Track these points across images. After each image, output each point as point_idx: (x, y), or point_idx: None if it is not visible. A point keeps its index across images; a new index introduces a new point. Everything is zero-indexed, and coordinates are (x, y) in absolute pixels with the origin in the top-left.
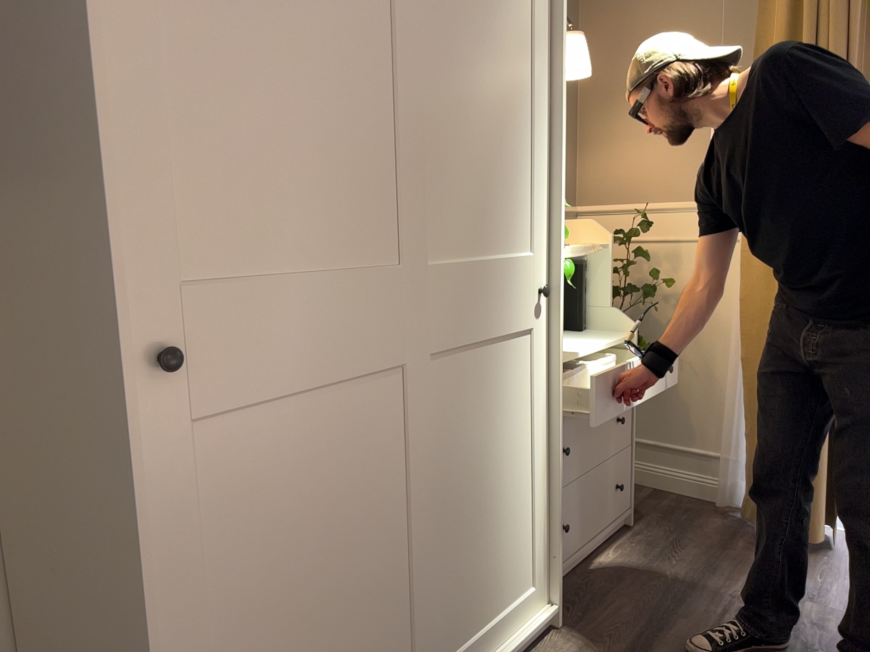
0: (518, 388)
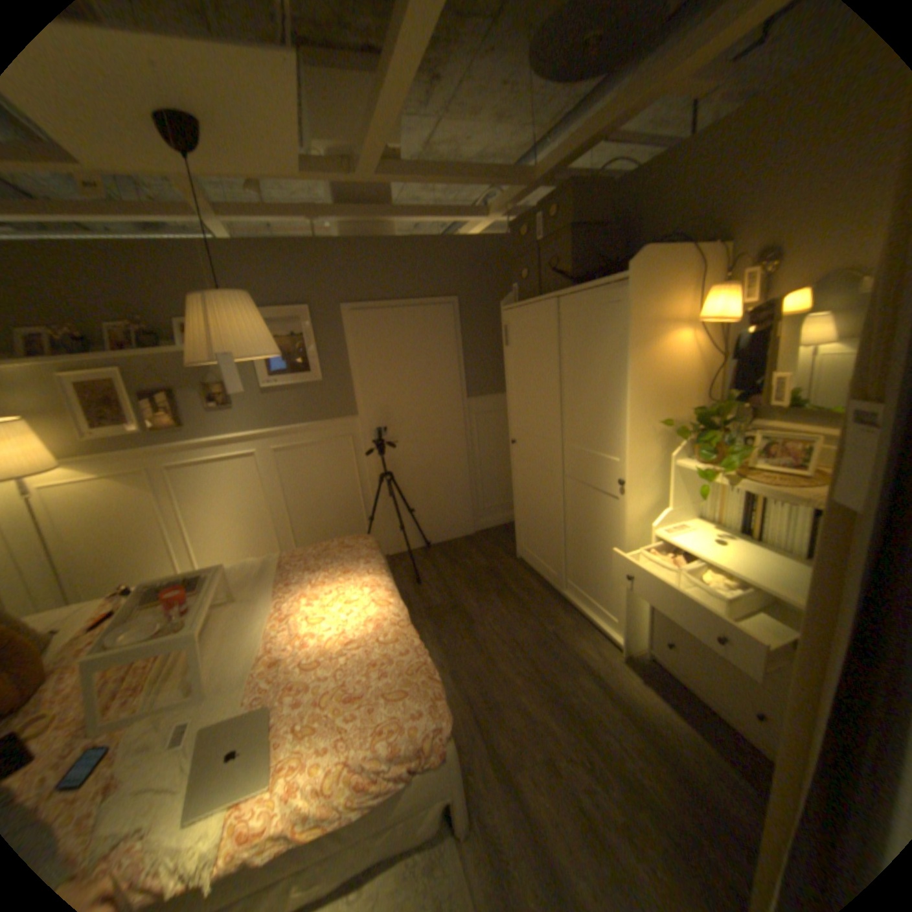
0: (610, 521)
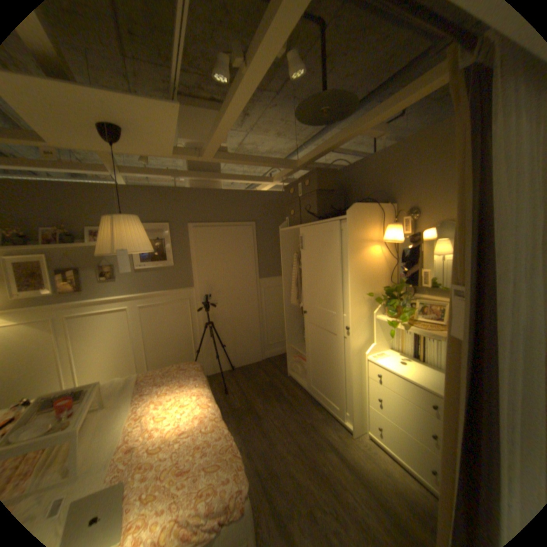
0: (342, 352)
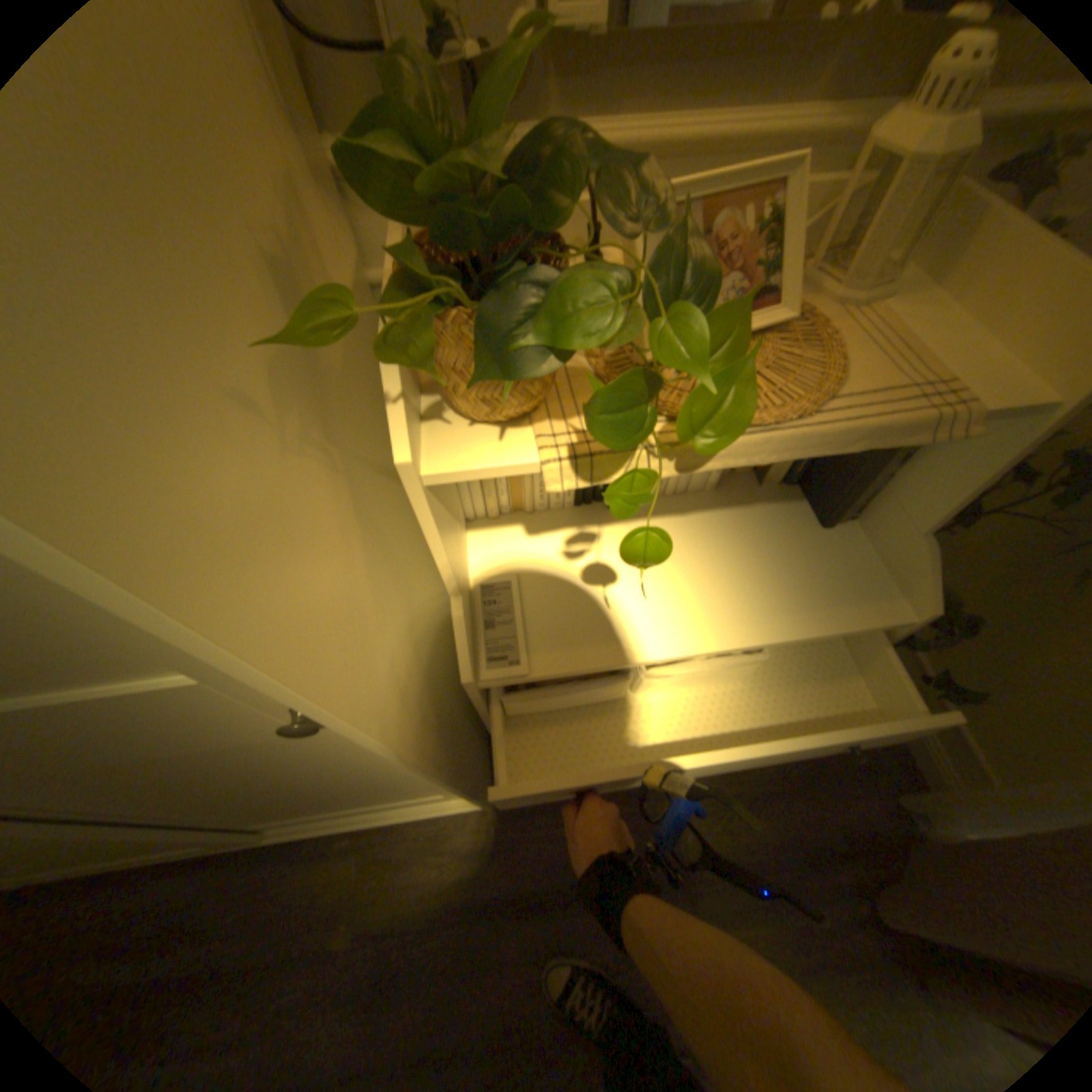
0: (300, 764)
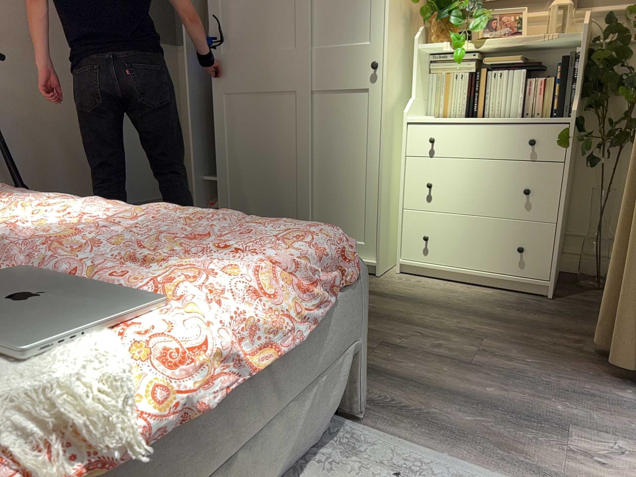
0: (354, 122)
